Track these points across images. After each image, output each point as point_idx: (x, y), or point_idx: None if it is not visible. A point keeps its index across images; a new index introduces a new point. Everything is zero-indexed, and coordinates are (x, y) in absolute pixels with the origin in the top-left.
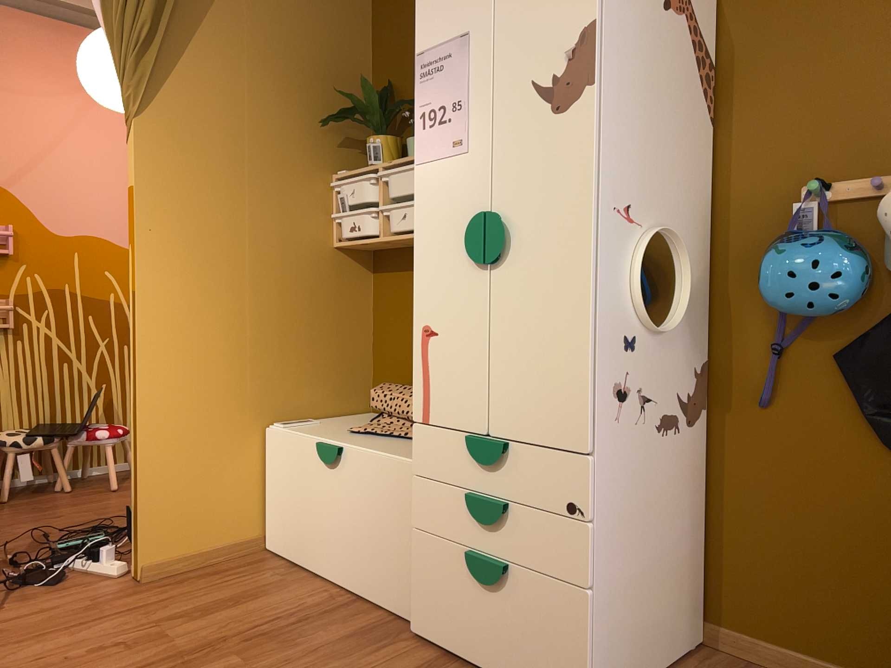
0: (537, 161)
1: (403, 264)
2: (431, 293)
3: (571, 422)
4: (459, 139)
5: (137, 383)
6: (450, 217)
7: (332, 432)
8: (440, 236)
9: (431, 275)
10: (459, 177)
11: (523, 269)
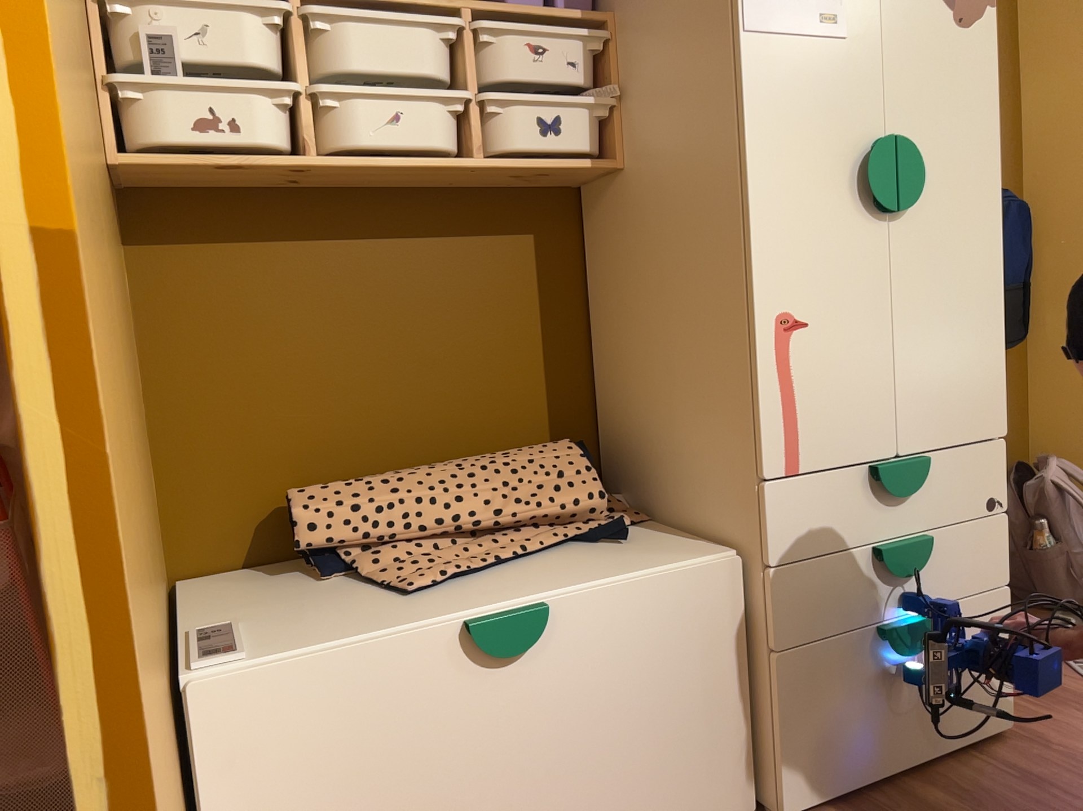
0: (941, 83)
1: (251, 229)
2: (794, 260)
3: (990, 405)
4: (832, 14)
5: (117, 684)
6: (822, 137)
7: (397, 609)
8: (805, 167)
9: (793, 230)
10: (834, 76)
11: (931, 223)
